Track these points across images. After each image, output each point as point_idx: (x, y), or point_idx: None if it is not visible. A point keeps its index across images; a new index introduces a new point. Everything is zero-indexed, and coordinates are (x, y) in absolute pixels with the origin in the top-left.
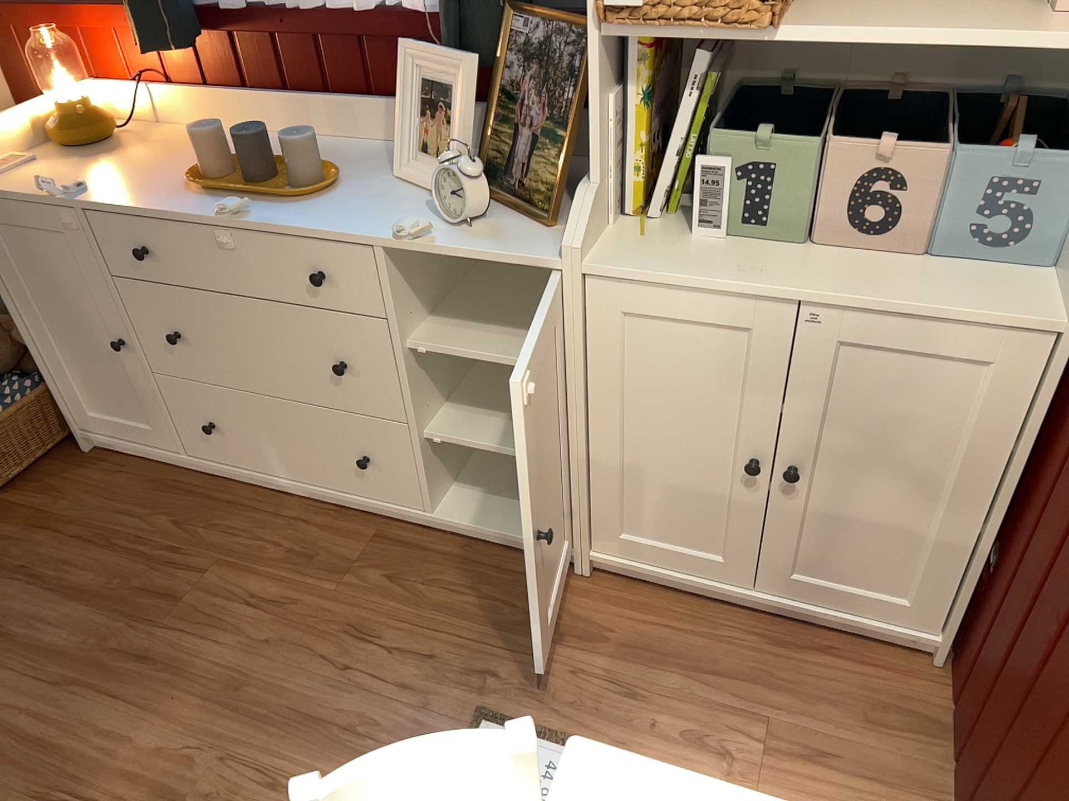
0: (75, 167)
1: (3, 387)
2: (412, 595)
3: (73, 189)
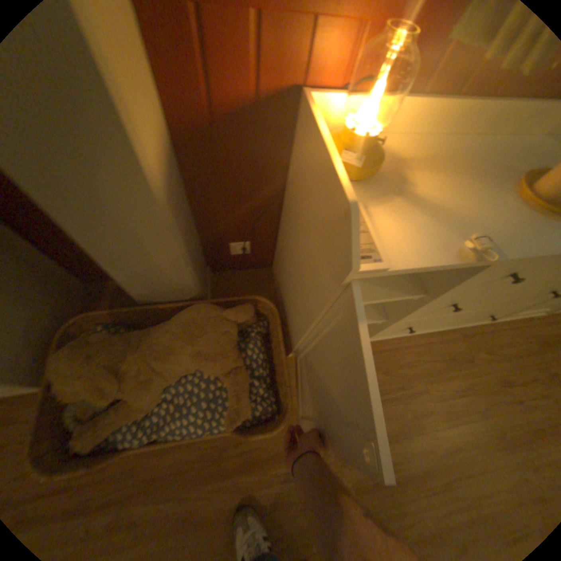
0: (410, 207)
1: (250, 356)
2: (501, 357)
3: (496, 247)
